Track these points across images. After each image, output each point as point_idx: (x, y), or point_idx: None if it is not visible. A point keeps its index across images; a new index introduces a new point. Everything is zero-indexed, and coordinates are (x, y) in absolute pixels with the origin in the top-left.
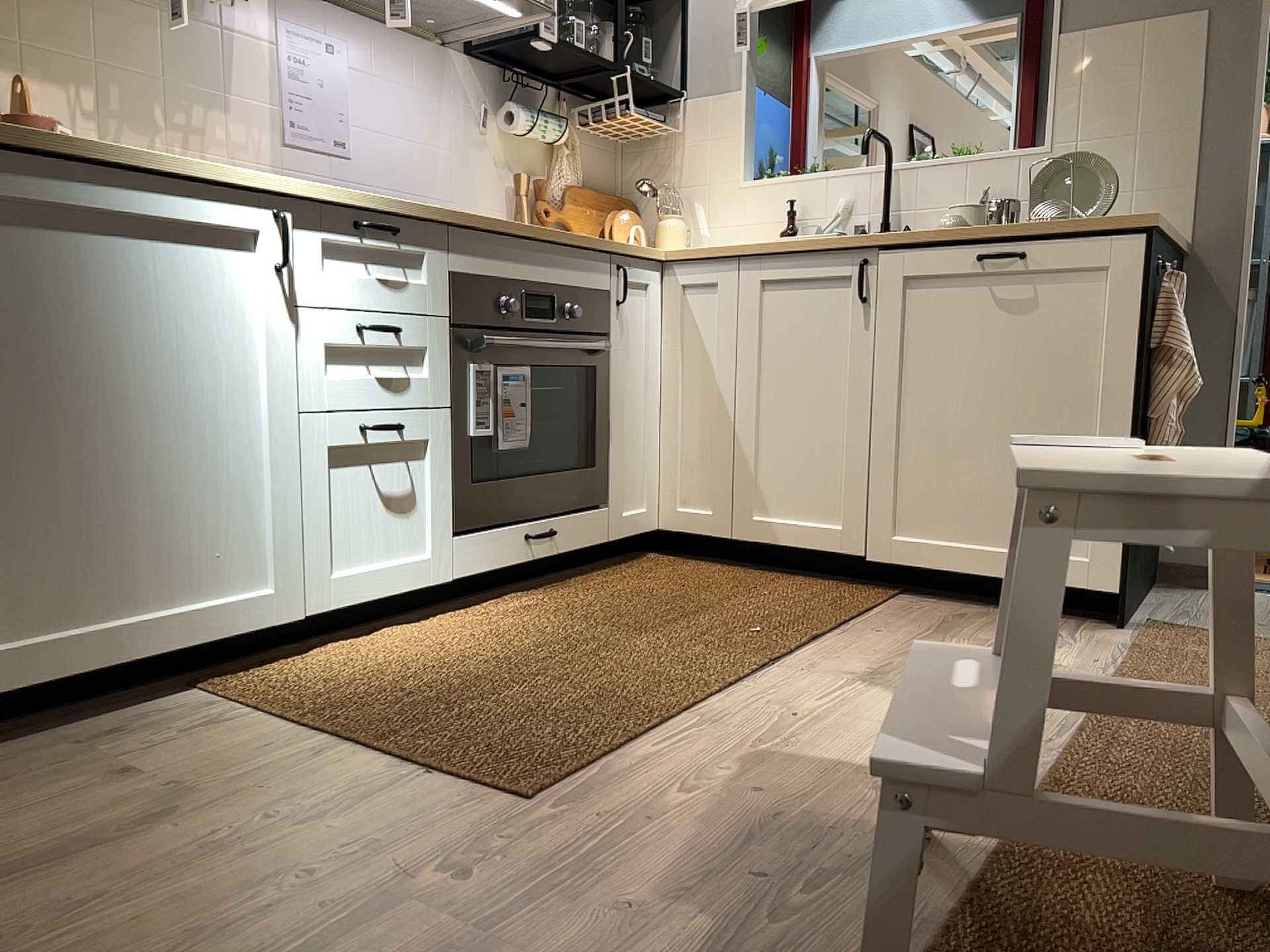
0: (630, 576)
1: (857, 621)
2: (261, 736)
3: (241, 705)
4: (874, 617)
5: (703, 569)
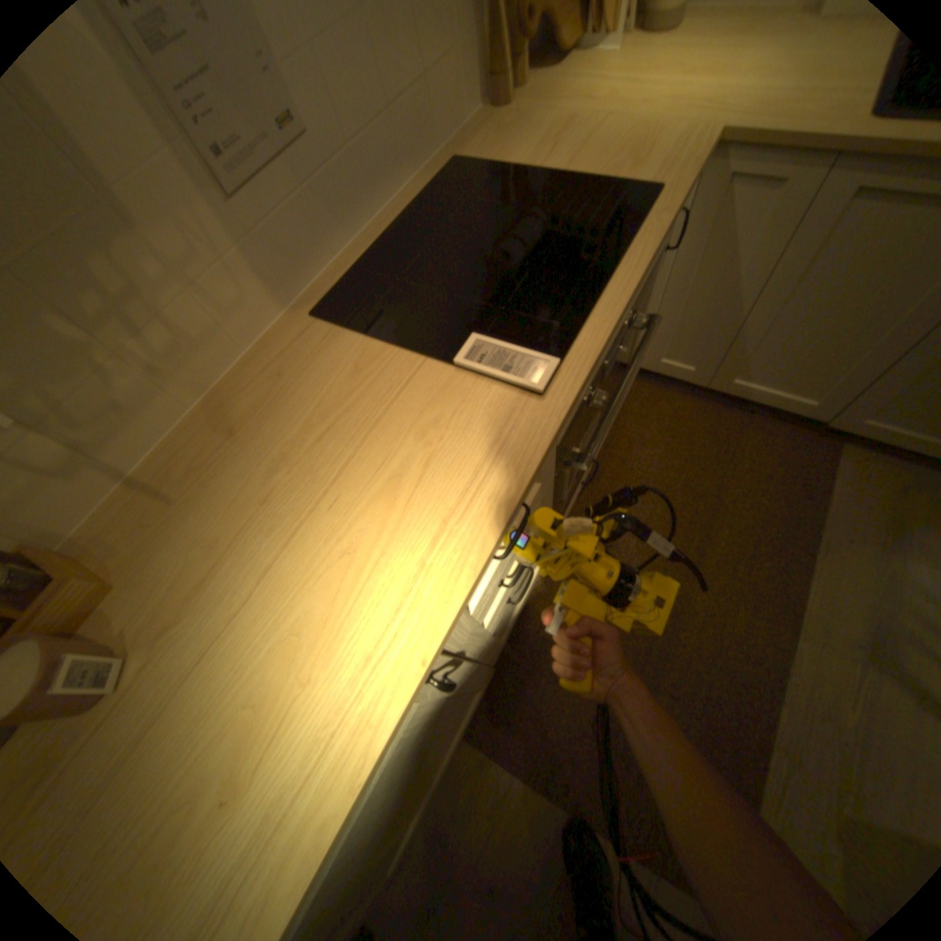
0: (630, 440)
1: (829, 527)
2: (534, 829)
3: (499, 774)
4: (840, 517)
5: (674, 406)
